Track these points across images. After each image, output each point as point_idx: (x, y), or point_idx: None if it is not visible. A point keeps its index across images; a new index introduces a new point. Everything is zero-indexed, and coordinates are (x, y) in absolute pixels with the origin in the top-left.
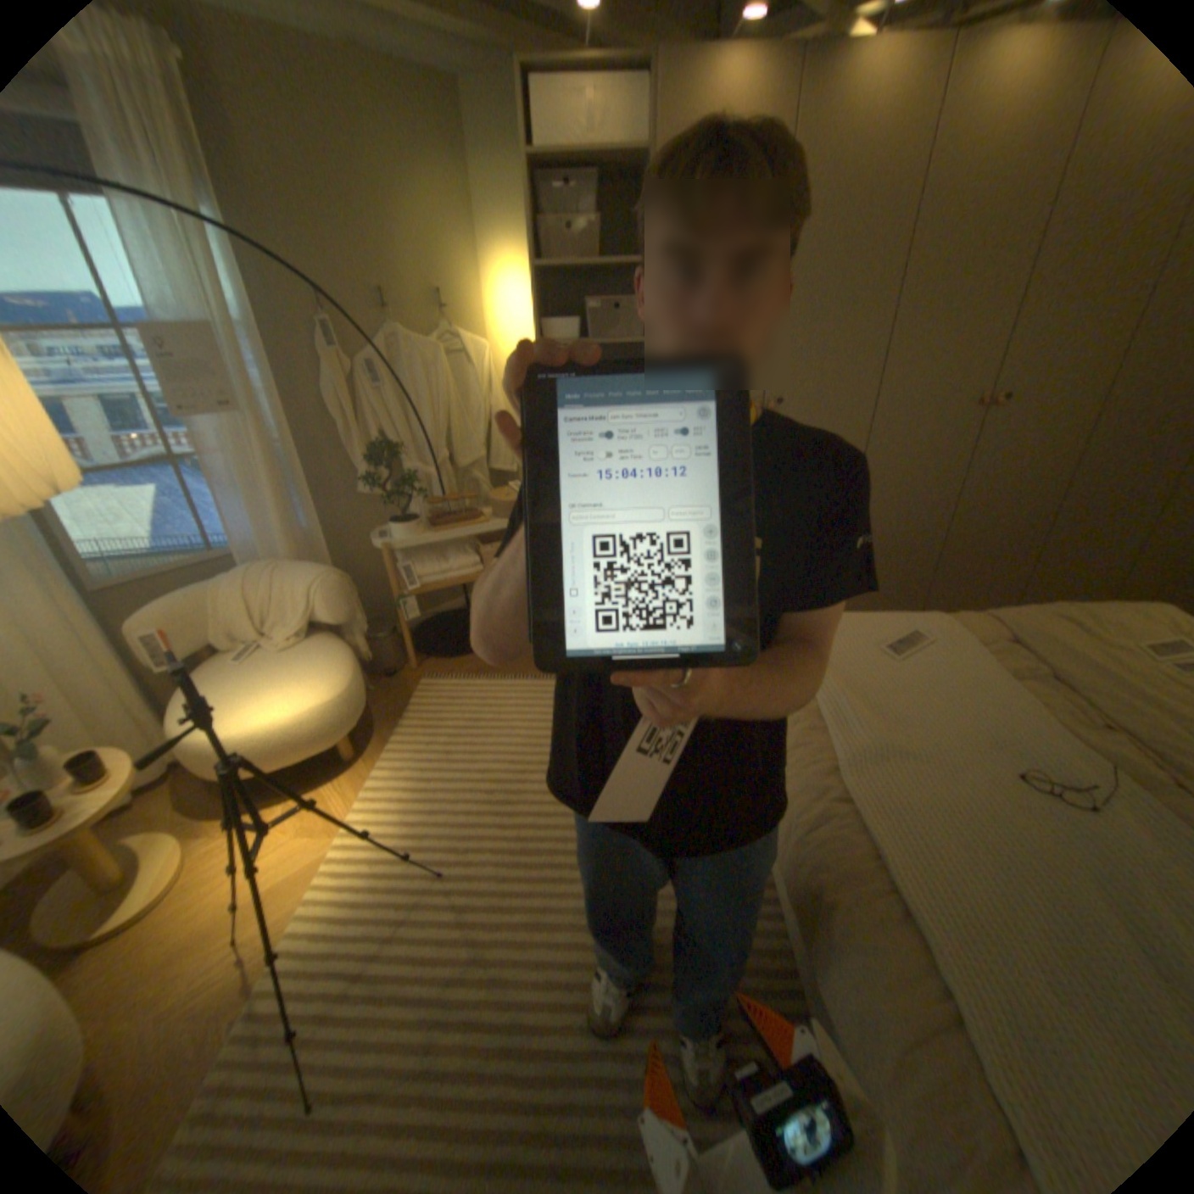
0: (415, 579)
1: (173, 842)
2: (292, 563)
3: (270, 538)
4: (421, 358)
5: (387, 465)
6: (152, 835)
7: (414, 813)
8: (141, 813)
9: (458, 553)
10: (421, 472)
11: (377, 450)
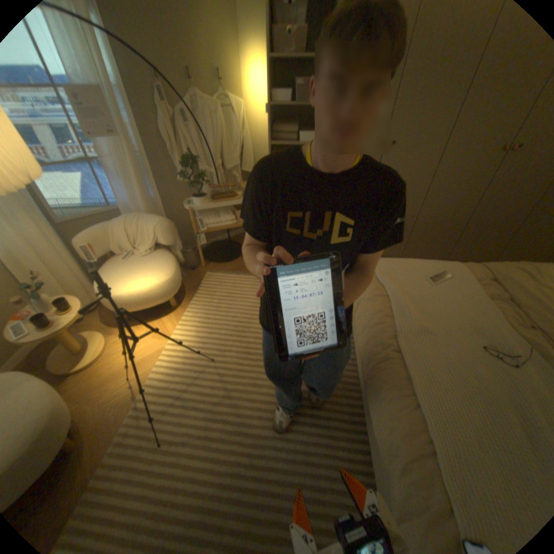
0: (204, 225)
1: (101, 336)
2: (147, 215)
3: (136, 202)
4: (208, 109)
5: (191, 167)
6: (92, 332)
7: (202, 332)
8: (87, 322)
9: (225, 214)
10: (207, 171)
11: (186, 159)
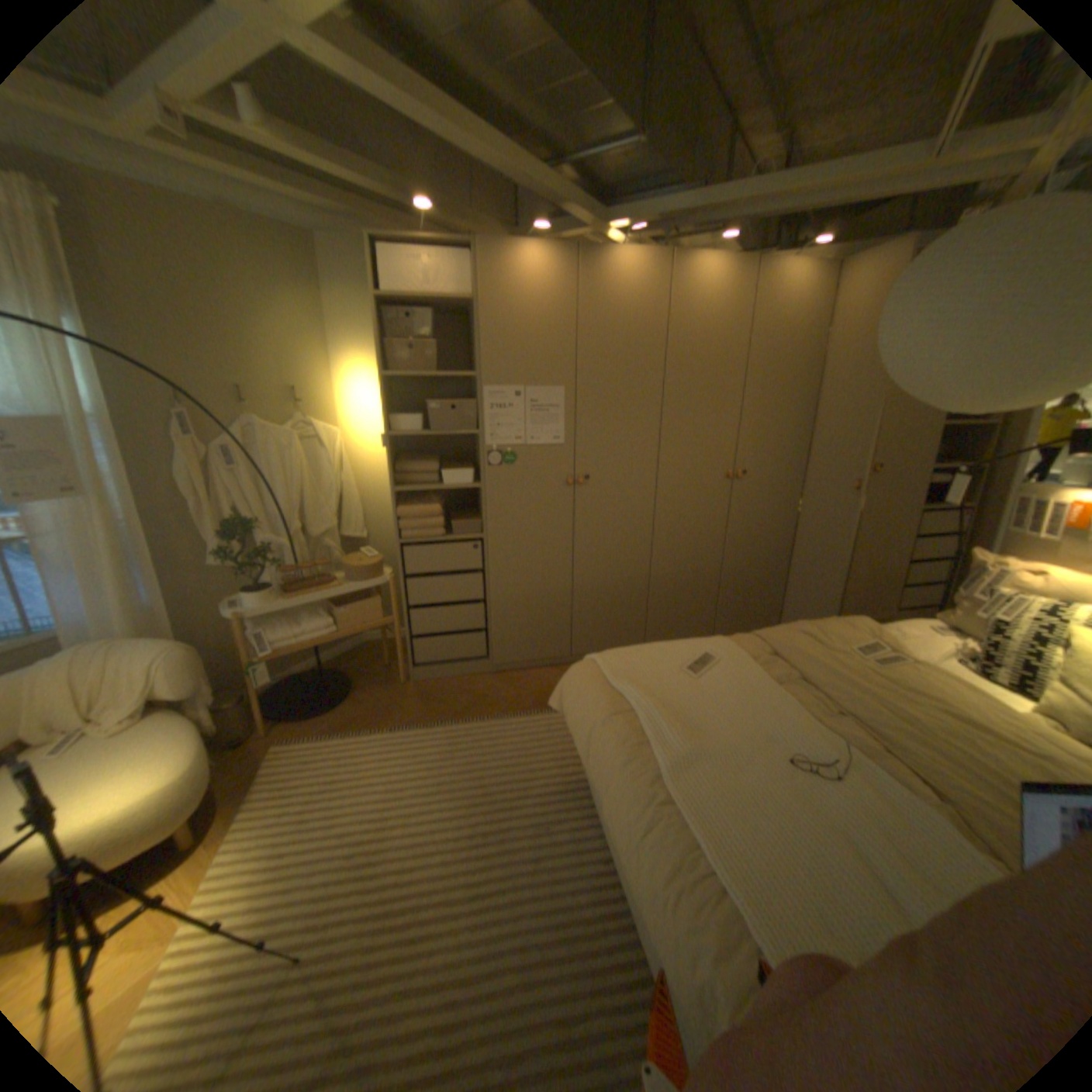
0: (268, 645)
1: None
2: (132, 641)
3: (108, 617)
4: (277, 443)
5: (242, 539)
6: None
7: (267, 895)
8: None
9: (312, 616)
10: (274, 542)
11: (233, 526)
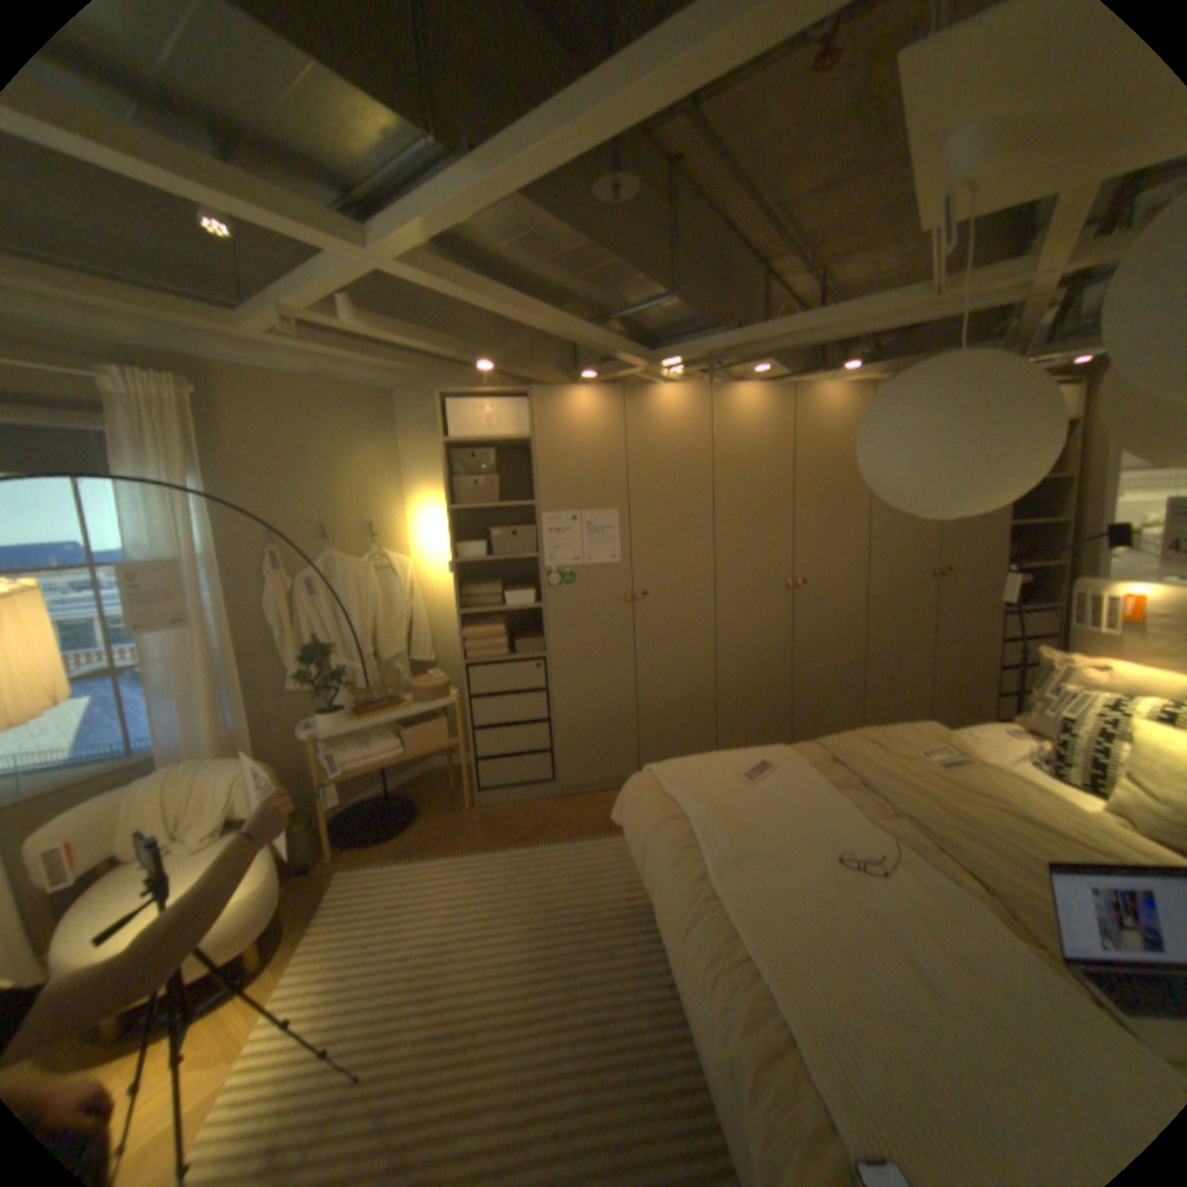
0: (338, 766)
1: None
2: (217, 761)
3: (196, 739)
4: (354, 574)
5: (320, 663)
6: None
7: (328, 1016)
8: None
9: (380, 738)
10: (347, 667)
11: (312, 650)
